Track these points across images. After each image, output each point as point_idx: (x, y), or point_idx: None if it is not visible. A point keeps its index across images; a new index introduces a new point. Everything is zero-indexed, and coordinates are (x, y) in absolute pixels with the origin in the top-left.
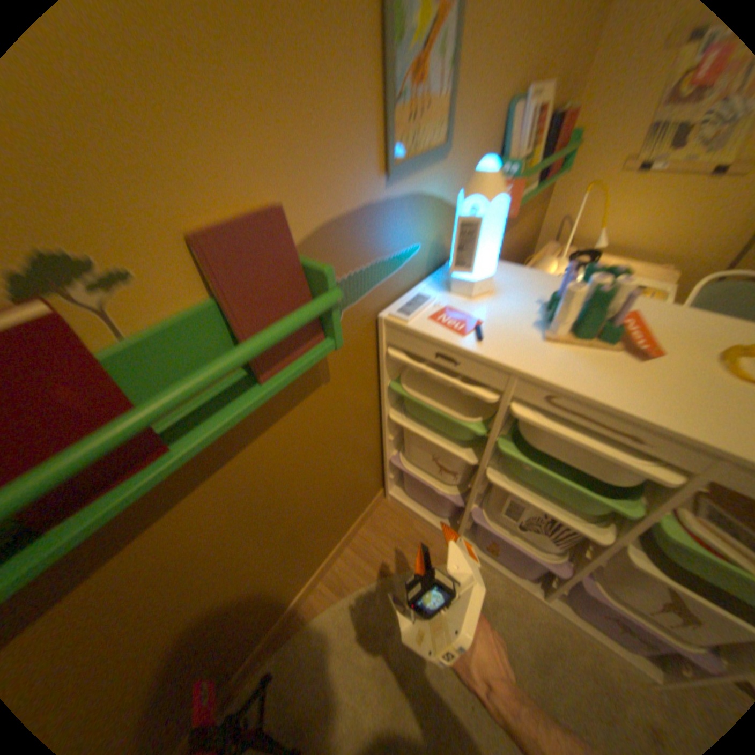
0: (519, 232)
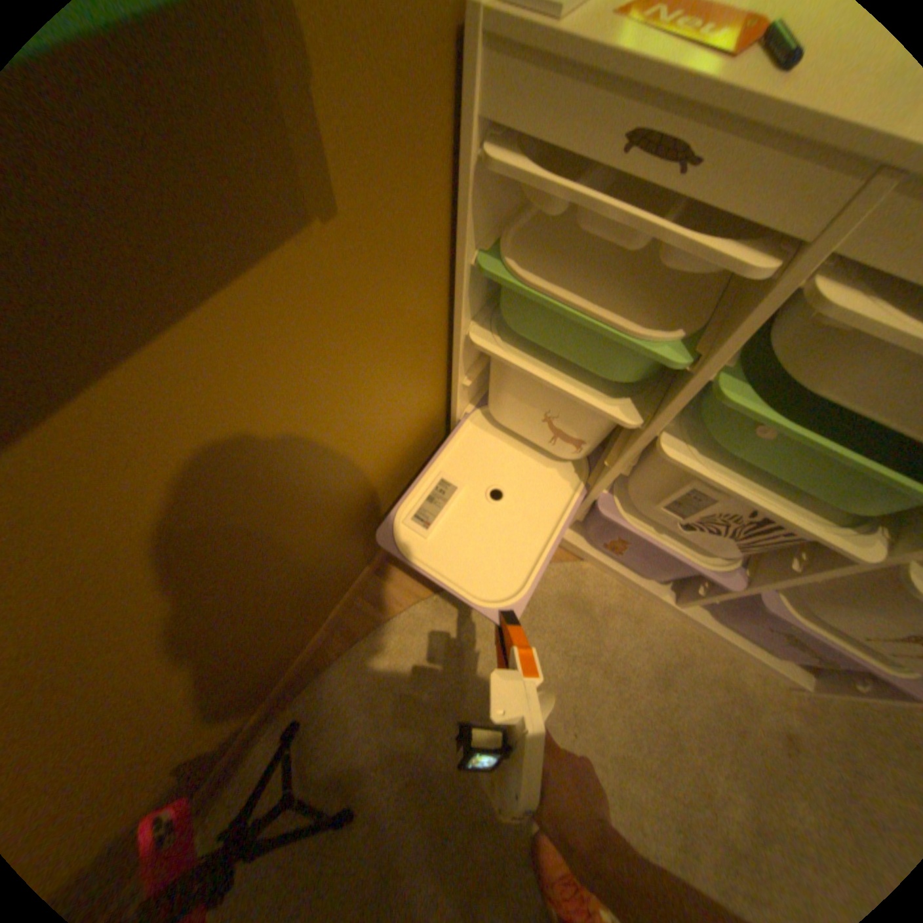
0: None
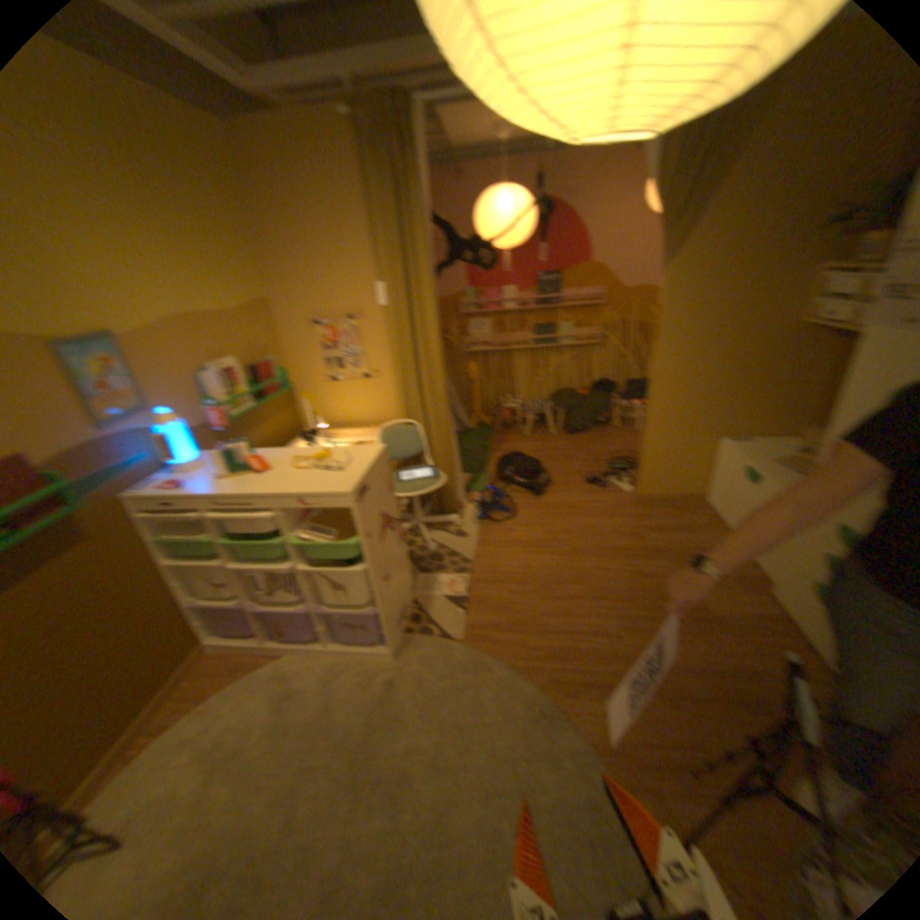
0: (272, 431)
